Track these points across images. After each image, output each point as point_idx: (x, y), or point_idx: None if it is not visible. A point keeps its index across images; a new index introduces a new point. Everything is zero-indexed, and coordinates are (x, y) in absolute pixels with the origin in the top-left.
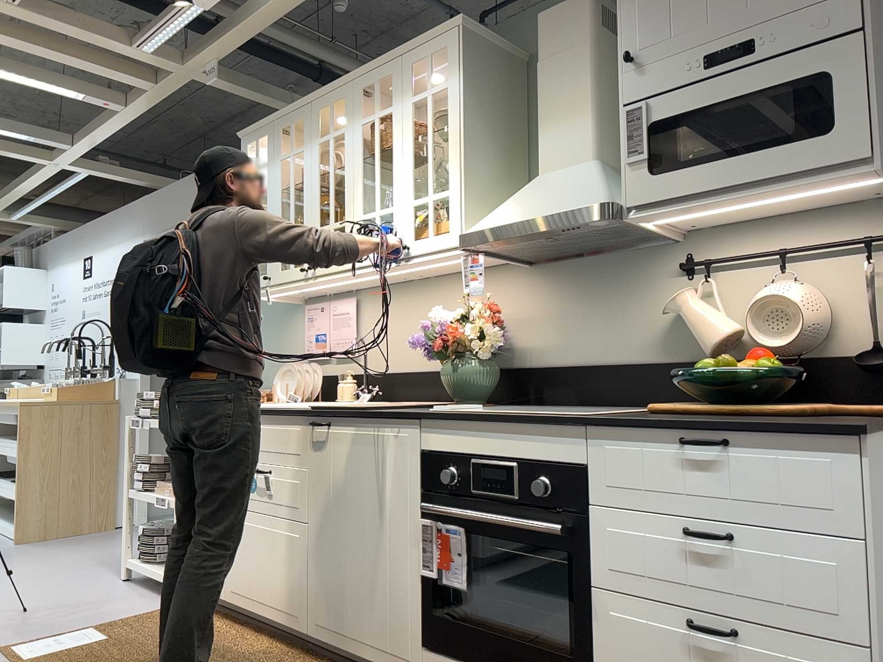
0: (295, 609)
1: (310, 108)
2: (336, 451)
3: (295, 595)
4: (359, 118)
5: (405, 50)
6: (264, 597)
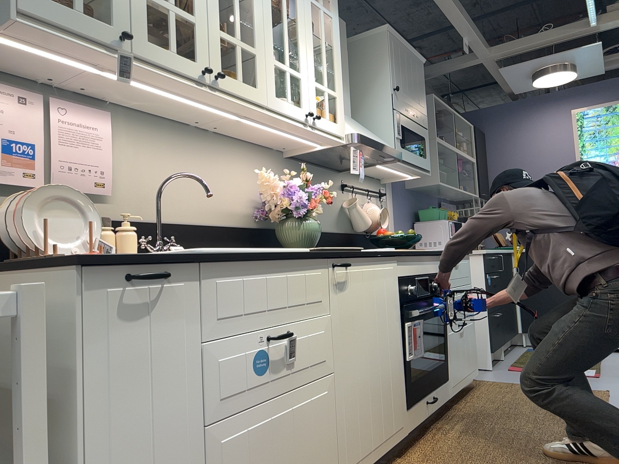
0: None
1: None
2: (354, 289)
3: (327, 462)
4: None
5: None
6: None
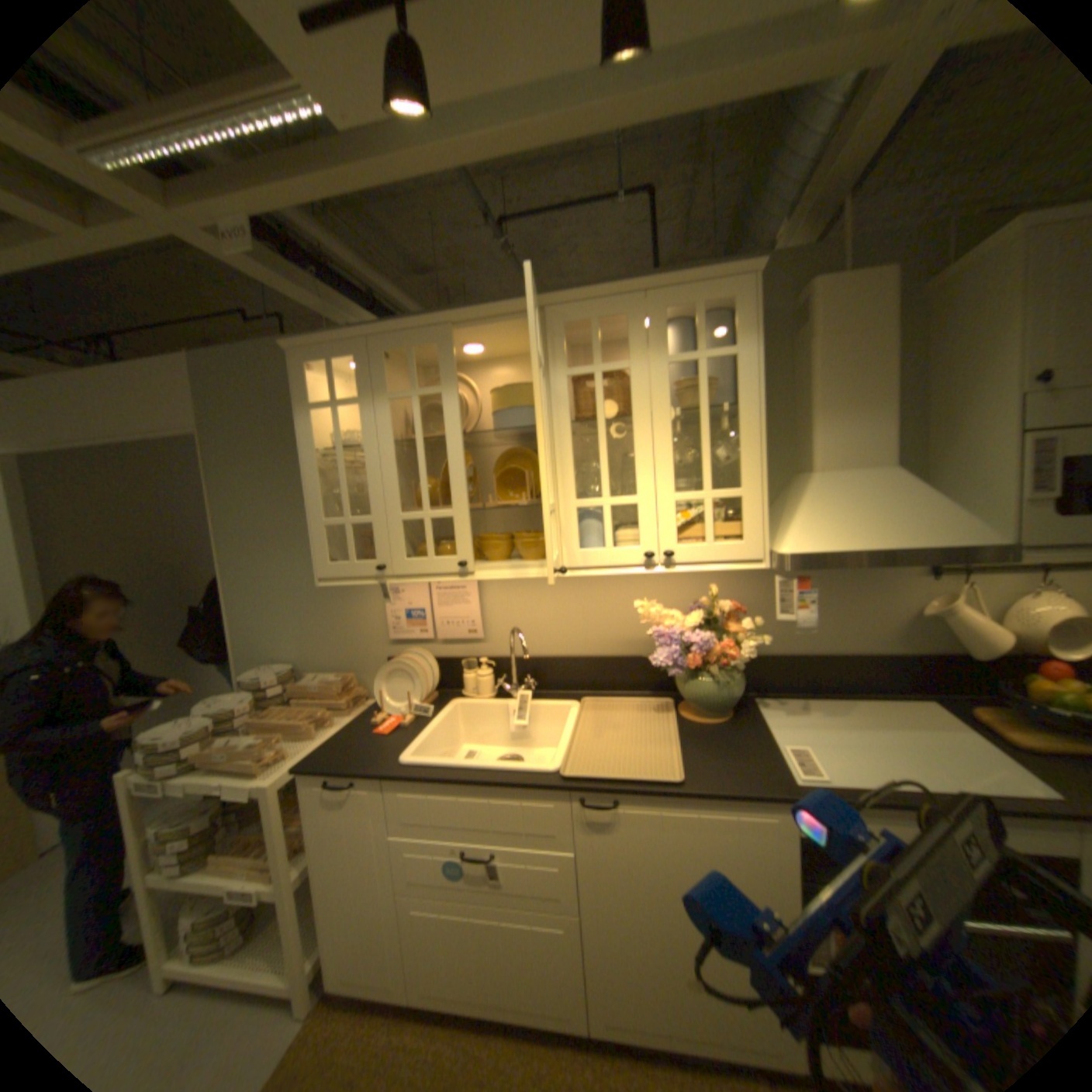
0: (564, 1015)
1: (450, 332)
2: (635, 838)
3: (563, 1001)
4: (562, 366)
5: (655, 285)
6: (497, 1005)
